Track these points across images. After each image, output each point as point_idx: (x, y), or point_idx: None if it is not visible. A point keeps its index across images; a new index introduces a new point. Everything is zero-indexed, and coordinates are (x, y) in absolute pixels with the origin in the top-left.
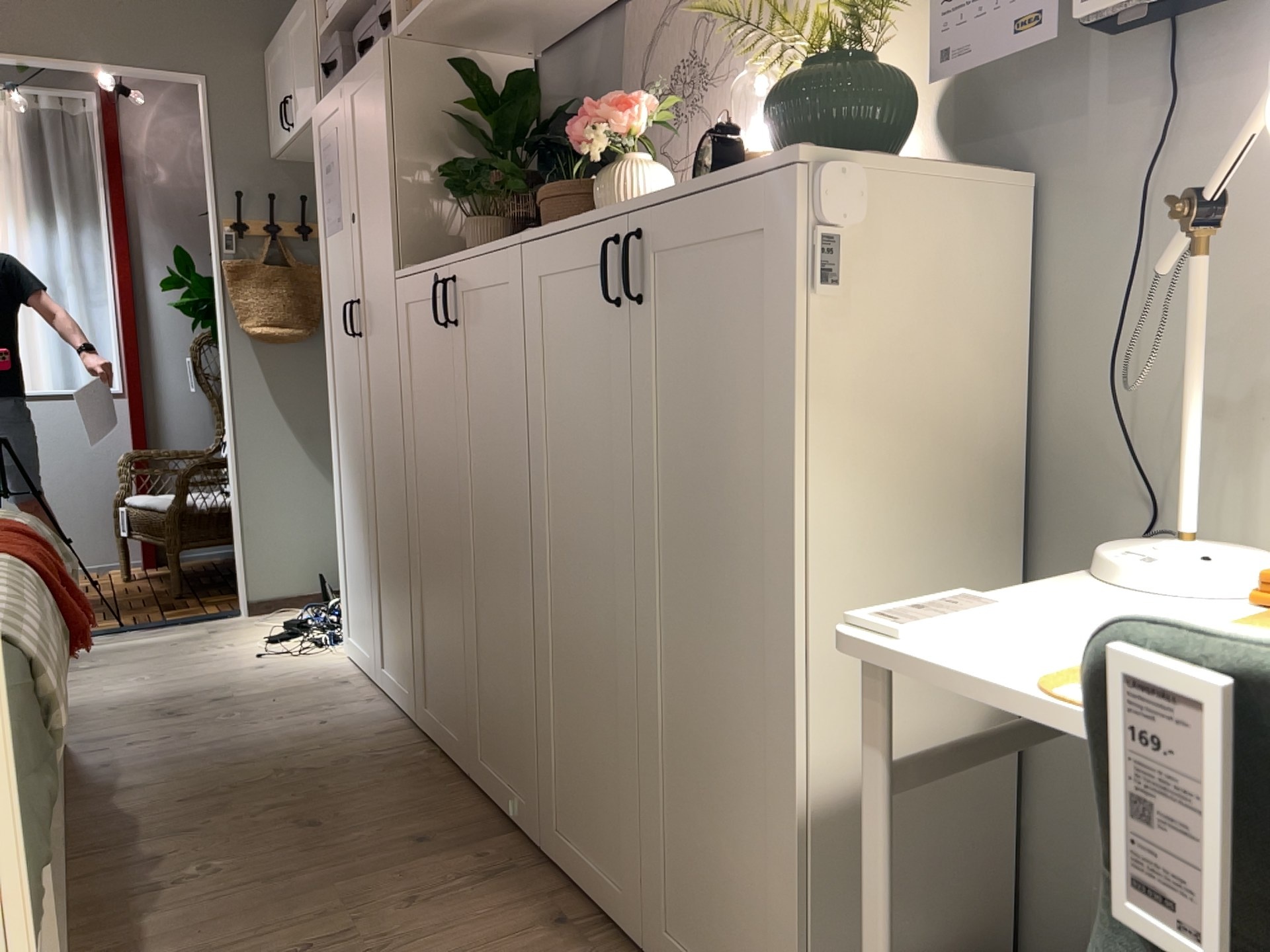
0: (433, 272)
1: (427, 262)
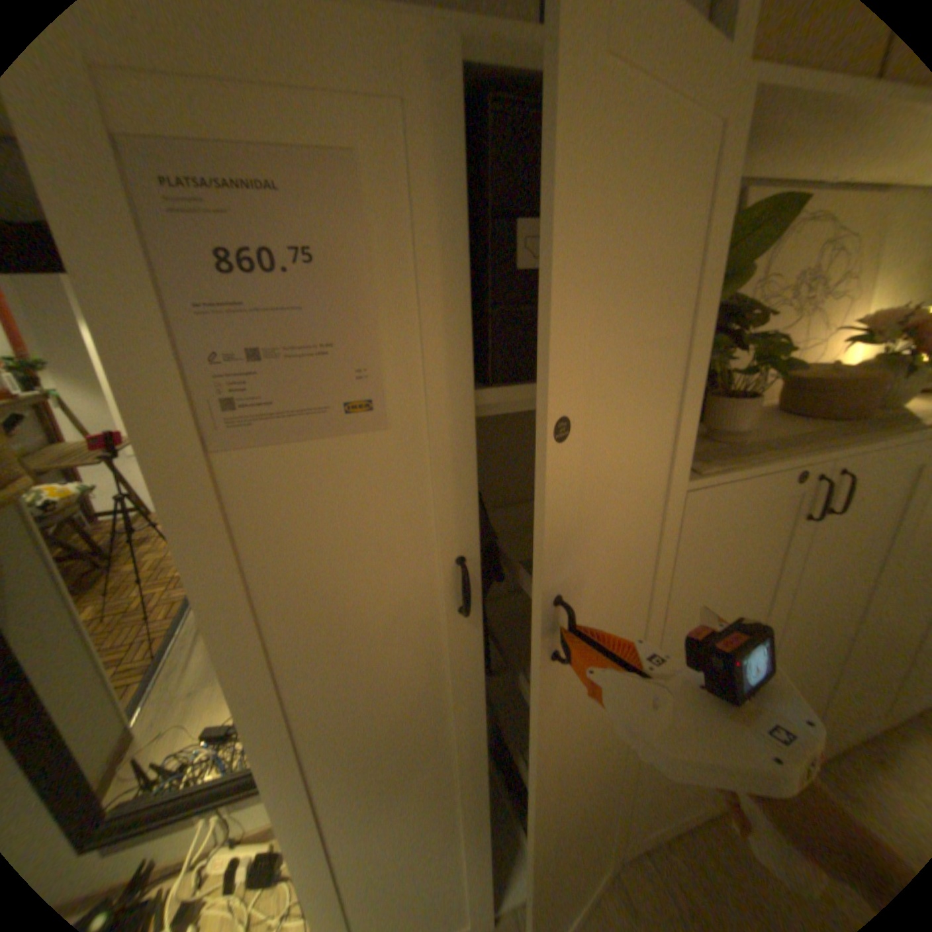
0: (803, 470)
1: (777, 460)
